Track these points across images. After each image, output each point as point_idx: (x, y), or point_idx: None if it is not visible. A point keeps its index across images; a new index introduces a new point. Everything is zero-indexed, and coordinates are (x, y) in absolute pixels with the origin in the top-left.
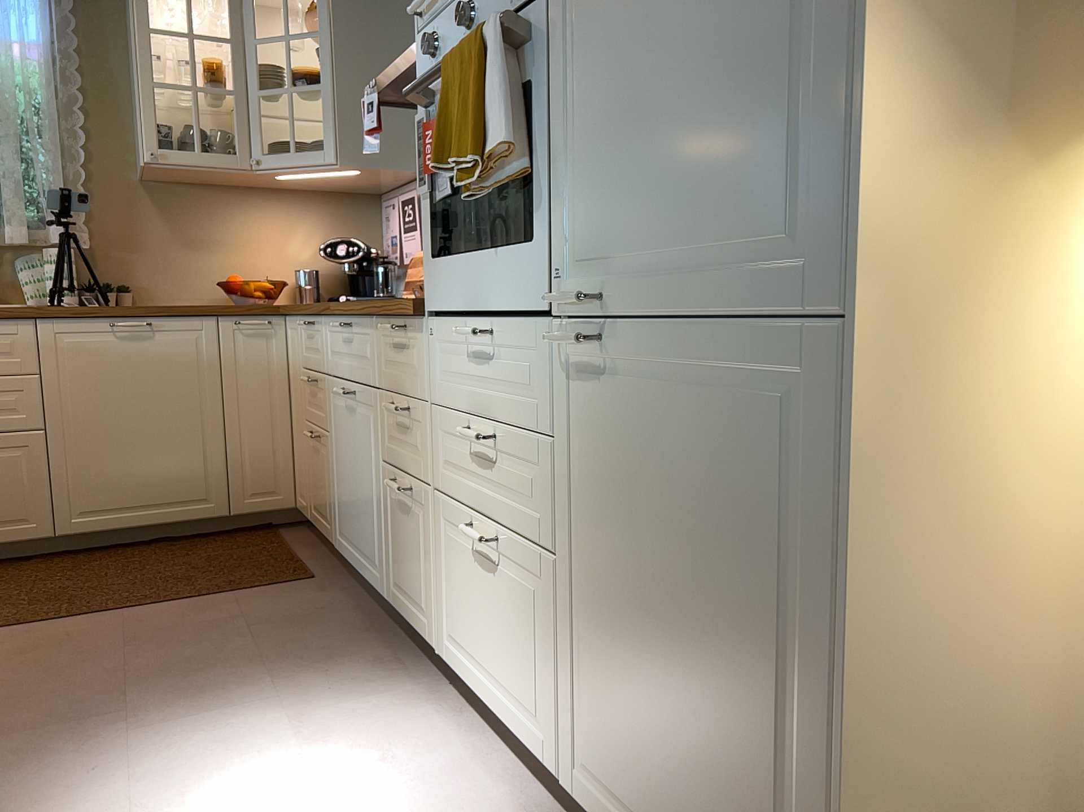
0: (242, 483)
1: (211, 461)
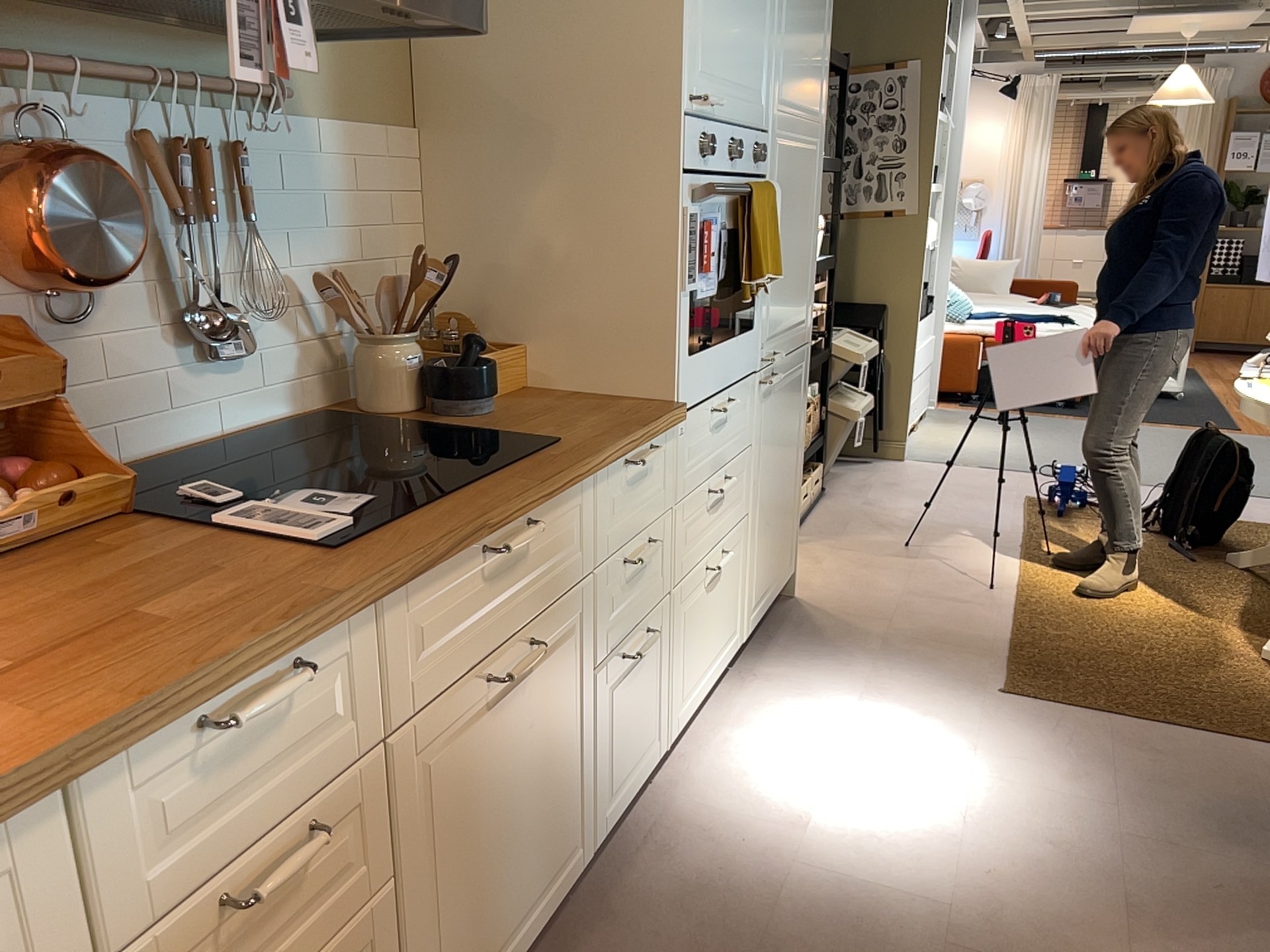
0: None
1: None
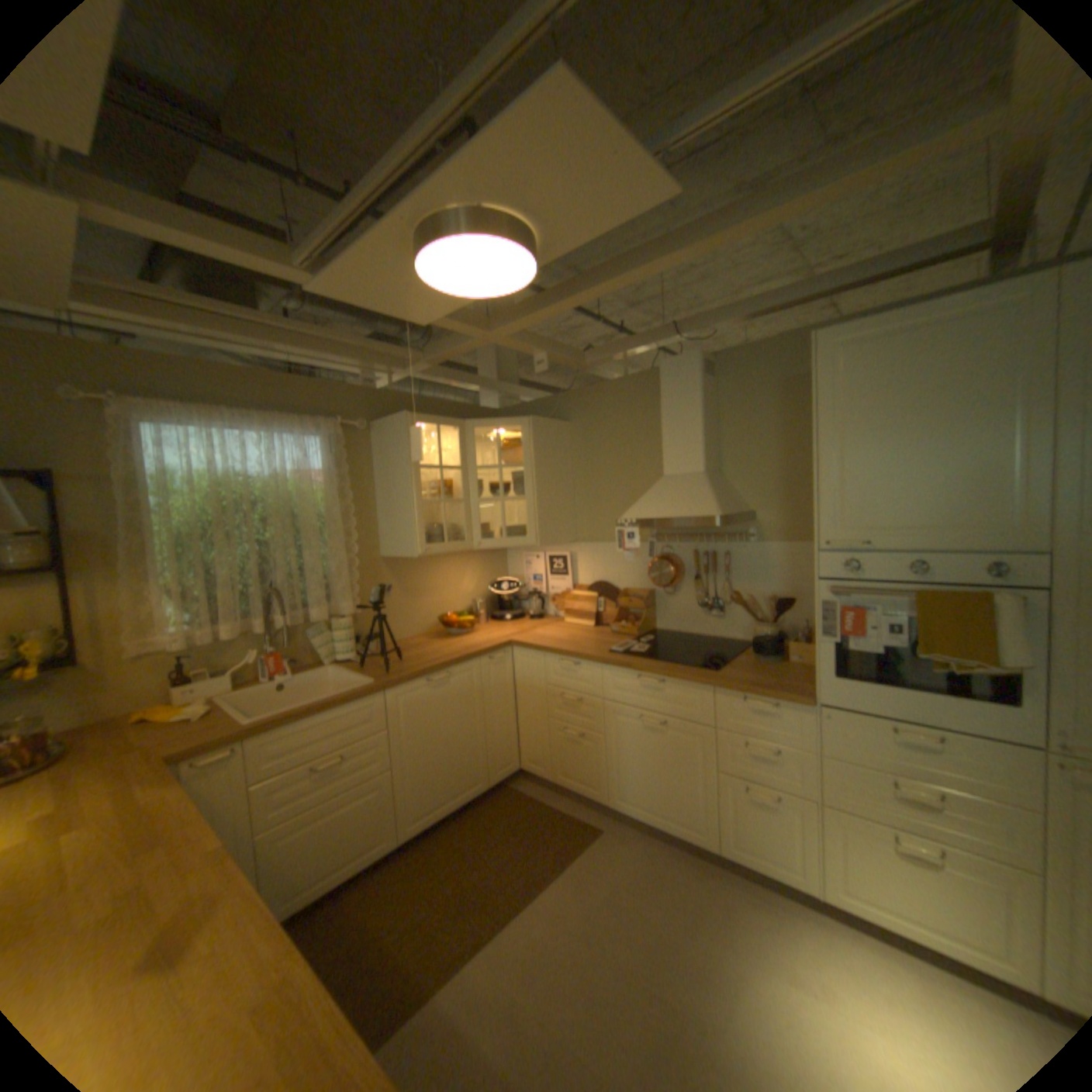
0: (495, 765)
1: (480, 757)
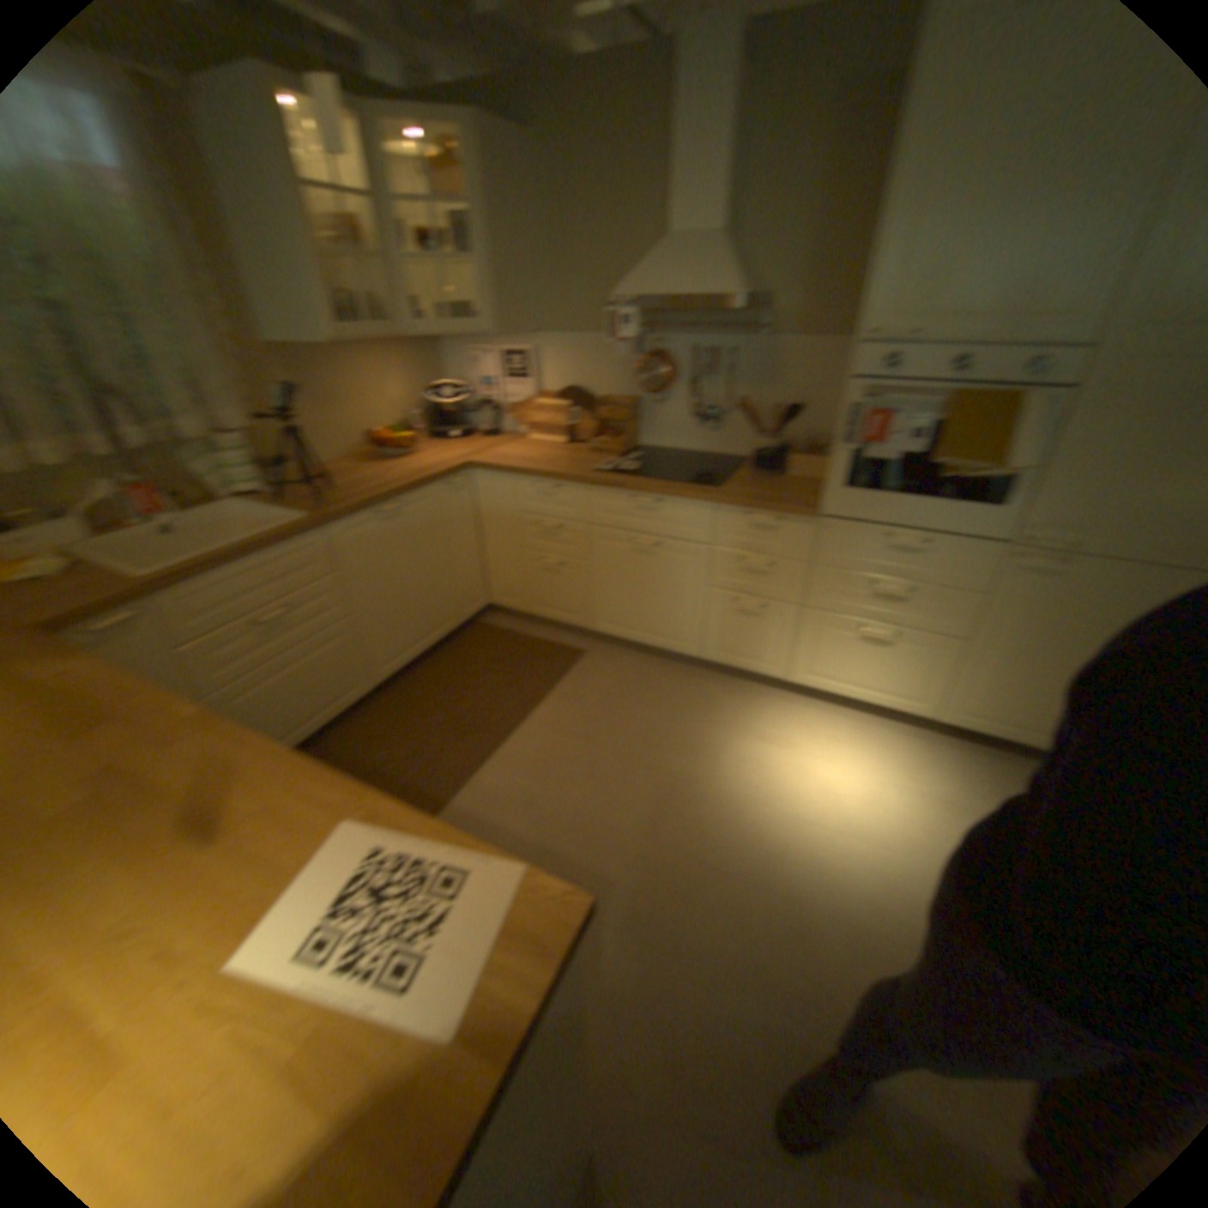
0: (469, 599)
1: (452, 592)
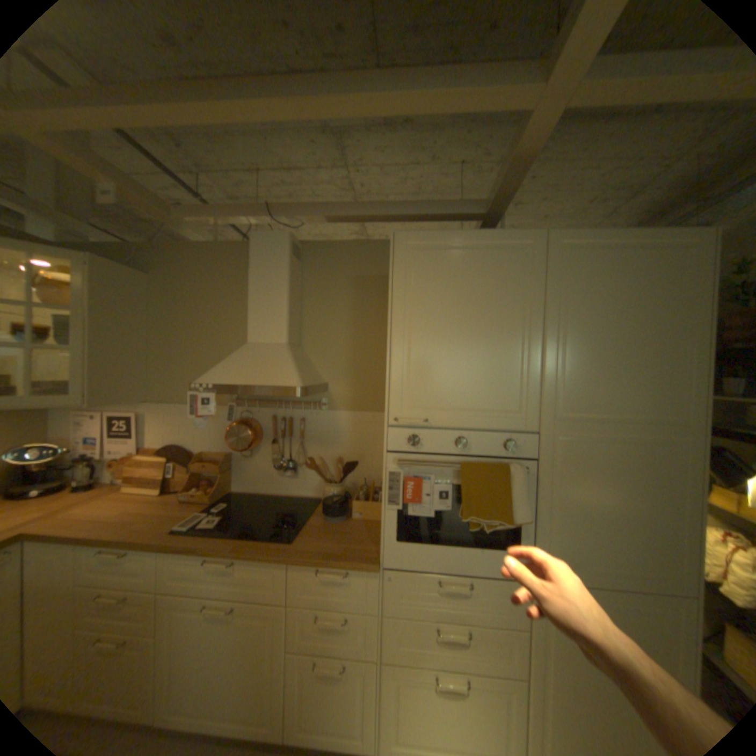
0: None
1: None
